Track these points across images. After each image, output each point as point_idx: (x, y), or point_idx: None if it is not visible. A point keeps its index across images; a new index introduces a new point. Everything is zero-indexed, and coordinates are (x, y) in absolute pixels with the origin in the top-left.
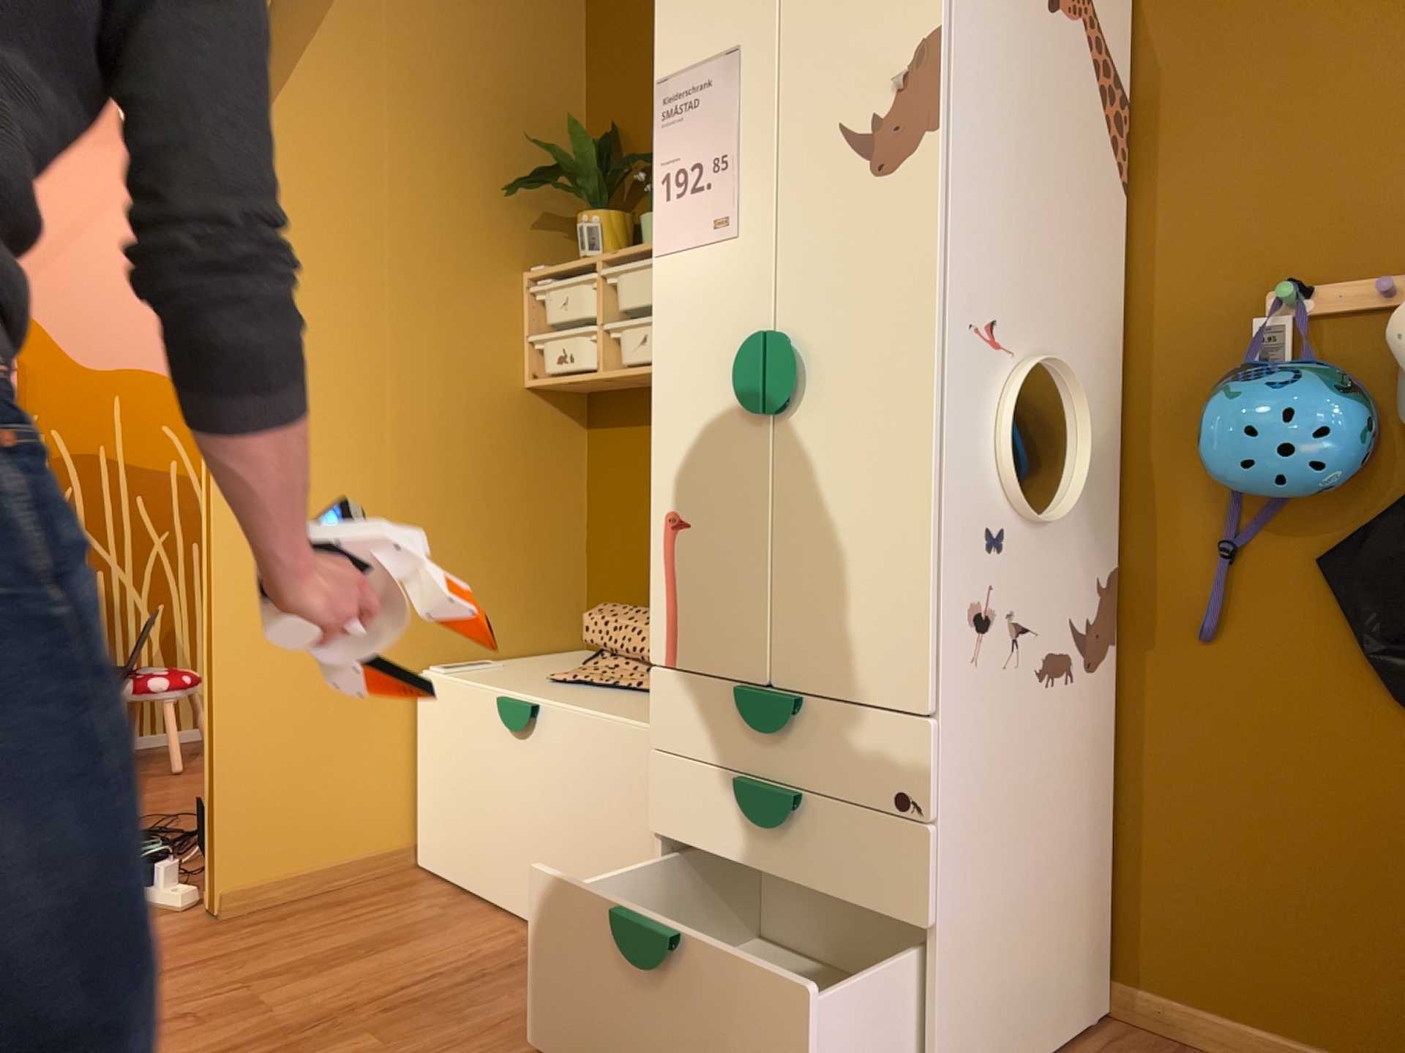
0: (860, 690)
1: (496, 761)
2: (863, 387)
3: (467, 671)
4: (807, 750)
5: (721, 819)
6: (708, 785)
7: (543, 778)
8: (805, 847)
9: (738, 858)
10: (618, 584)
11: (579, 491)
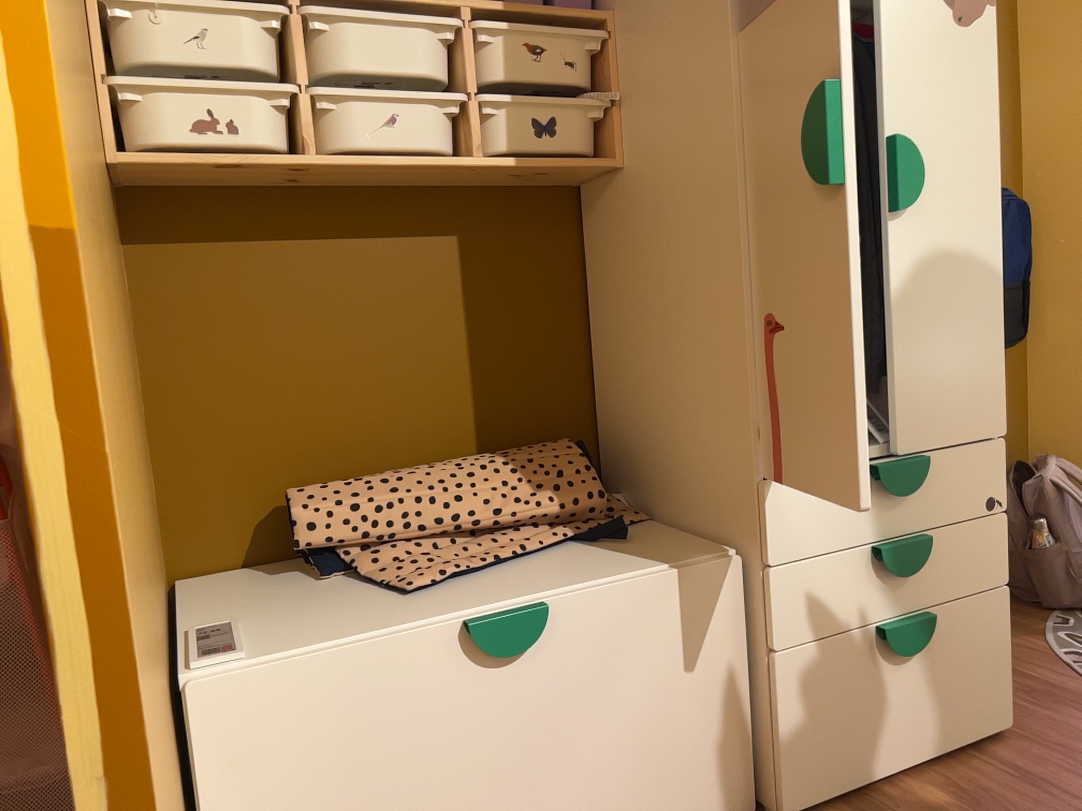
0: (964, 431)
1: (452, 724)
2: (956, 194)
3: (254, 644)
4: (925, 495)
5: (855, 593)
6: (840, 570)
7: (562, 692)
8: (929, 573)
9: (876, 617)
10: (240, 467)
11: (137, 345)
